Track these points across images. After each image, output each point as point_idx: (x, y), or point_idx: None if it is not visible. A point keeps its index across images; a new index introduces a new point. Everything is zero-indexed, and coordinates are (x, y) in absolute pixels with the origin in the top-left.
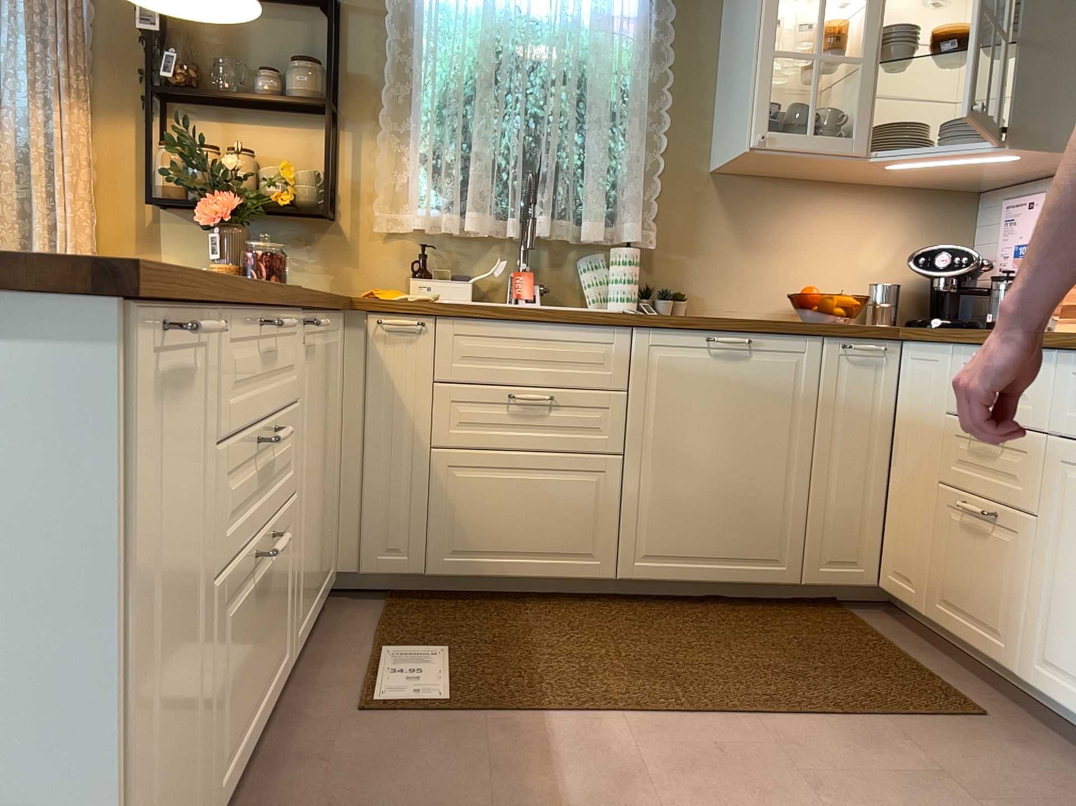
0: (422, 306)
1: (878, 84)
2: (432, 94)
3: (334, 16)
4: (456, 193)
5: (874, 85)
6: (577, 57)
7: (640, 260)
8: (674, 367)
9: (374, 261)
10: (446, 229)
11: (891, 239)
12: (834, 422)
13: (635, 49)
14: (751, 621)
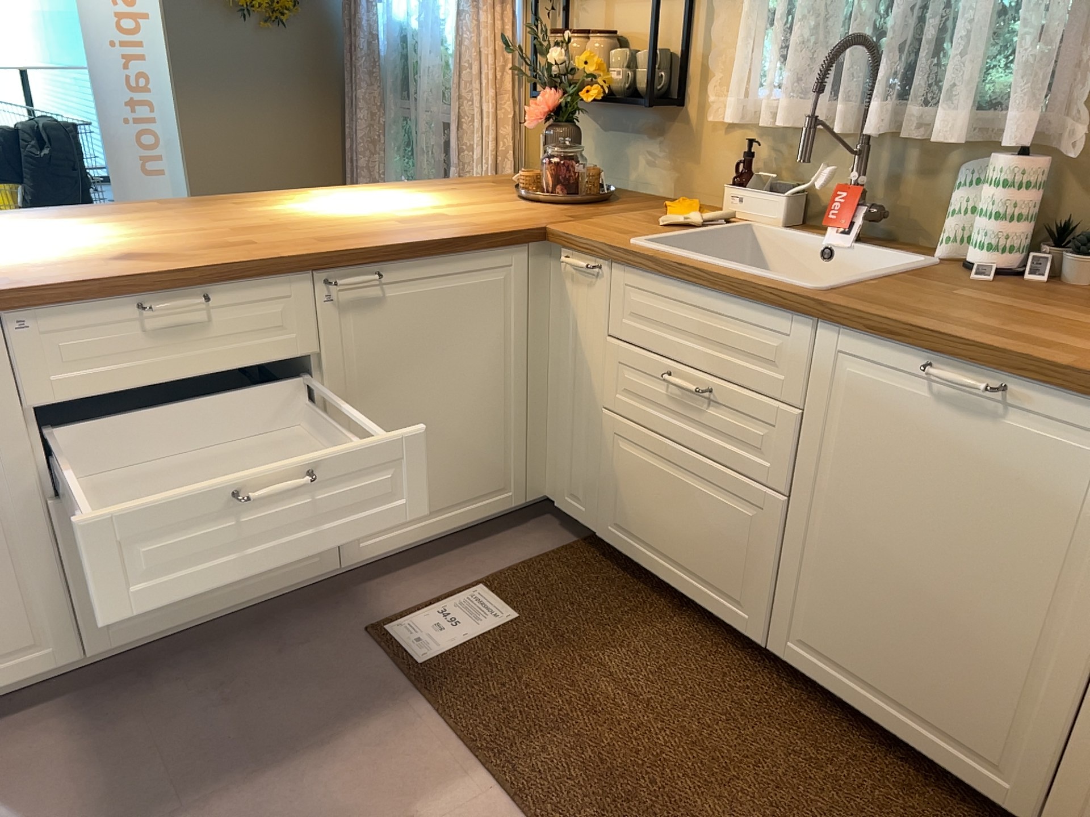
0: (597, 246)
1: None
2: None
3: None
4: (784, 72)
5: None
6: None
7: (1025, 184)
8: (867, 396)
9: (711, 158)
10: (761, 125)
11: None
12: None
13: None
14: (900, 816)
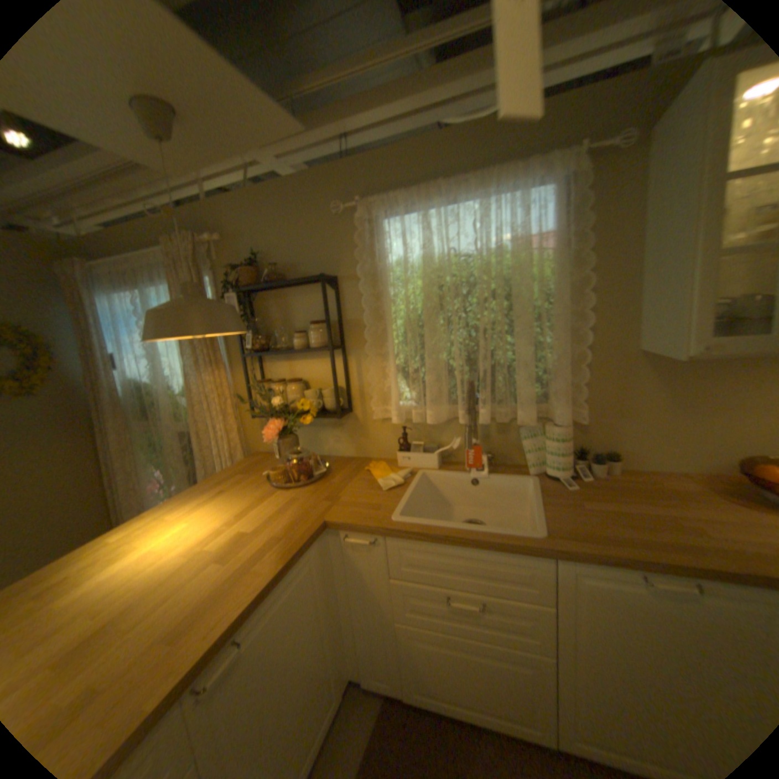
0: (373, 529)
1: None
2: (398, 324)
3: (324, 290)
4: (420, 393)
5: None
6: (501, 279)
7: (572, 437)
8: (605, 598)
9: (377, 434)
10: (415, 420)
11: None
12: None
13: (555, 259)
14: None
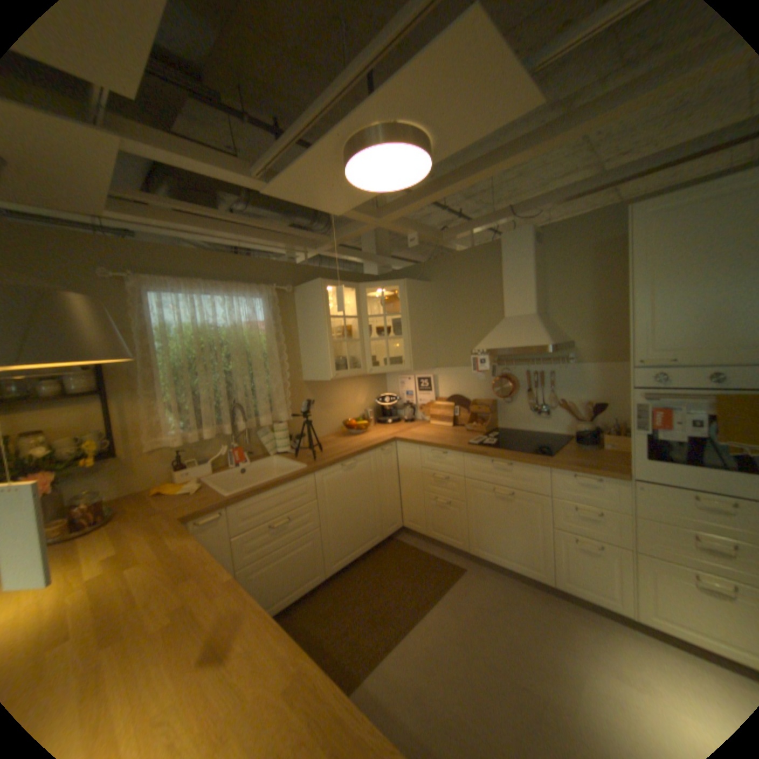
0: (219, 507)
1: (364, 348)
2: (164, 373)
3: None
4: (191, 423)
5: (362, 348)
6: (242, 346)
7: (287, 429)
8: (331, 483)
9: (142, 471)
10: (190, 444)
11: (364, 392)
12: (382, 478)
13: (265, 338)
14: (375, 567)
